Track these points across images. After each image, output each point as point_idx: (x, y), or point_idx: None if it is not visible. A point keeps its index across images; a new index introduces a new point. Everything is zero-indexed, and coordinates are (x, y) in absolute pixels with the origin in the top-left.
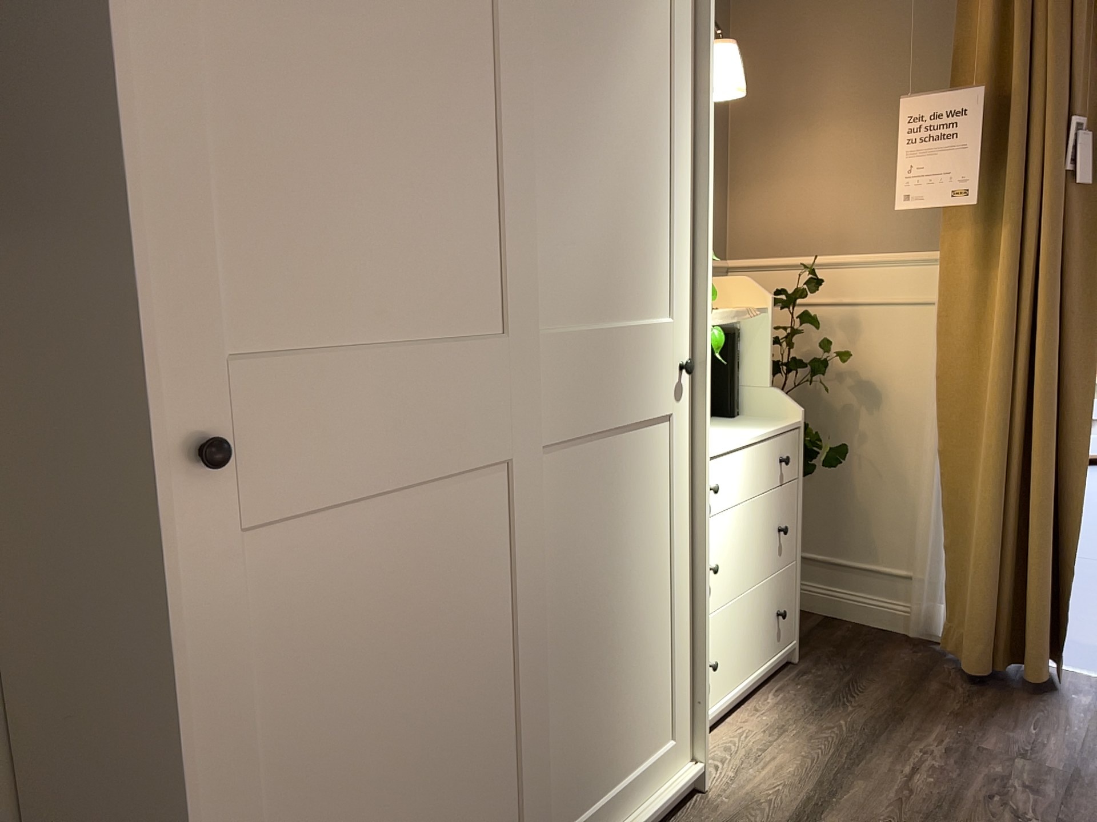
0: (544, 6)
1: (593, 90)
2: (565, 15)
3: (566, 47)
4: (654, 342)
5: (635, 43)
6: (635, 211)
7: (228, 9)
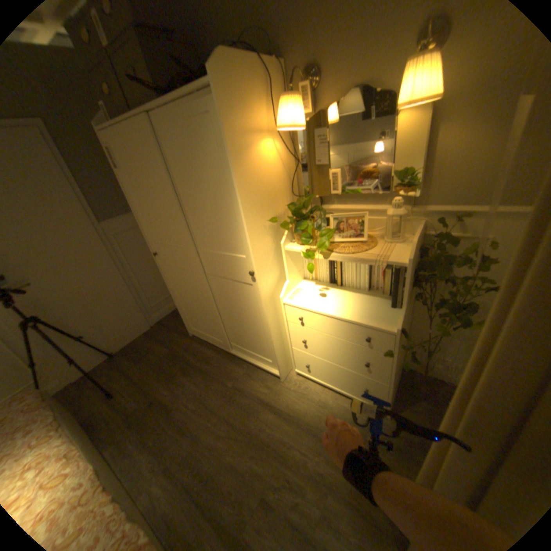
0: (176, 171)
1: (196, 188)
2: (182, 170)
3: (185, 179)
4: (237, 262)
5: (205, 167)
6: (221, 223)
7: (136, 198)
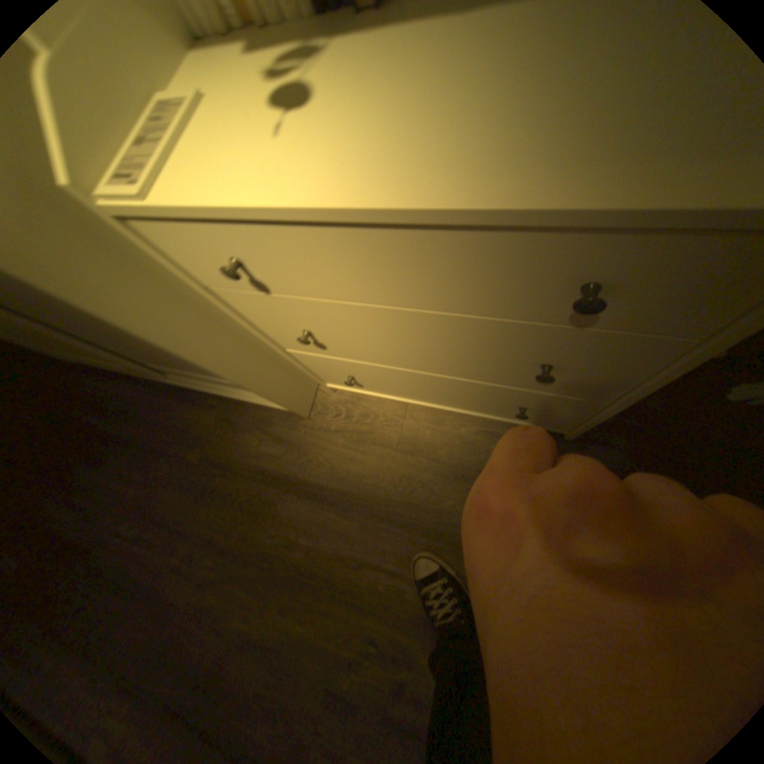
0: None
1: None
2: None
3: None
4: None
5: None
6: None
7: None
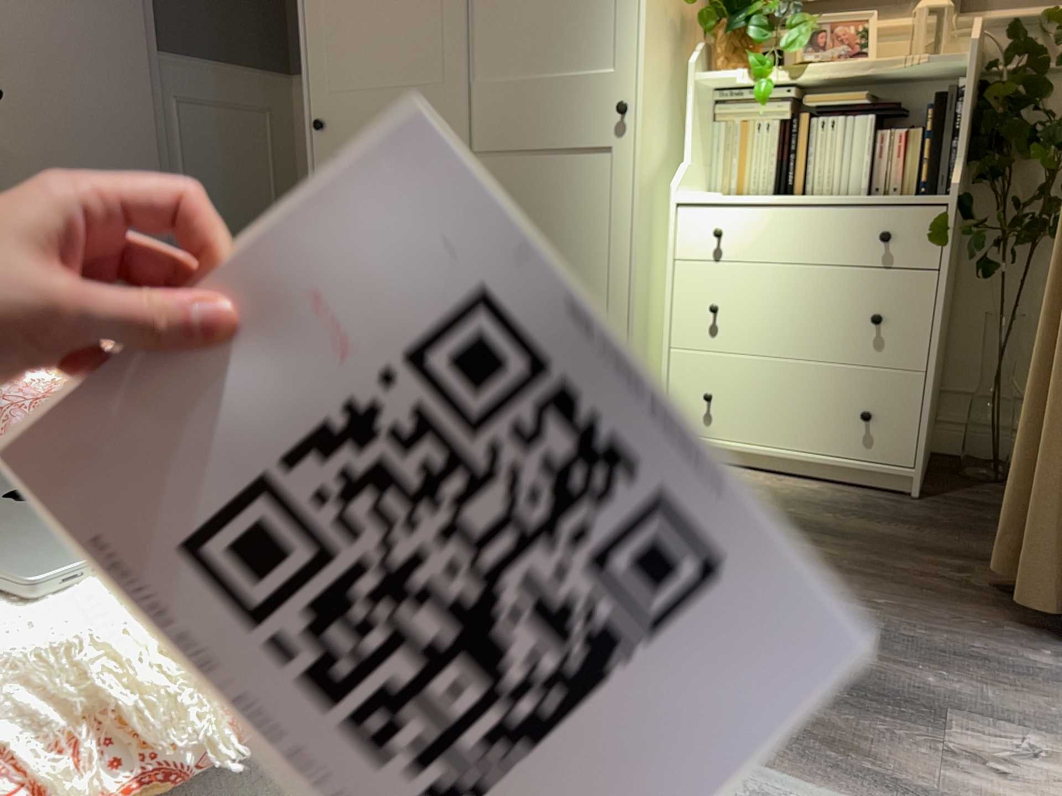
0: None
1: None
2: None
3: None
4: (590, 90)
5: None
6: None
7: None
